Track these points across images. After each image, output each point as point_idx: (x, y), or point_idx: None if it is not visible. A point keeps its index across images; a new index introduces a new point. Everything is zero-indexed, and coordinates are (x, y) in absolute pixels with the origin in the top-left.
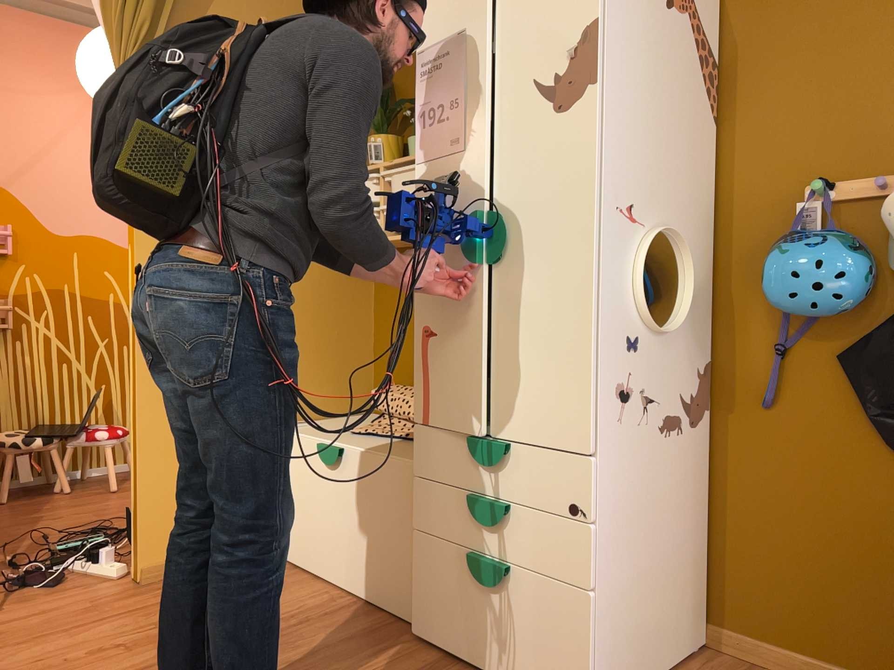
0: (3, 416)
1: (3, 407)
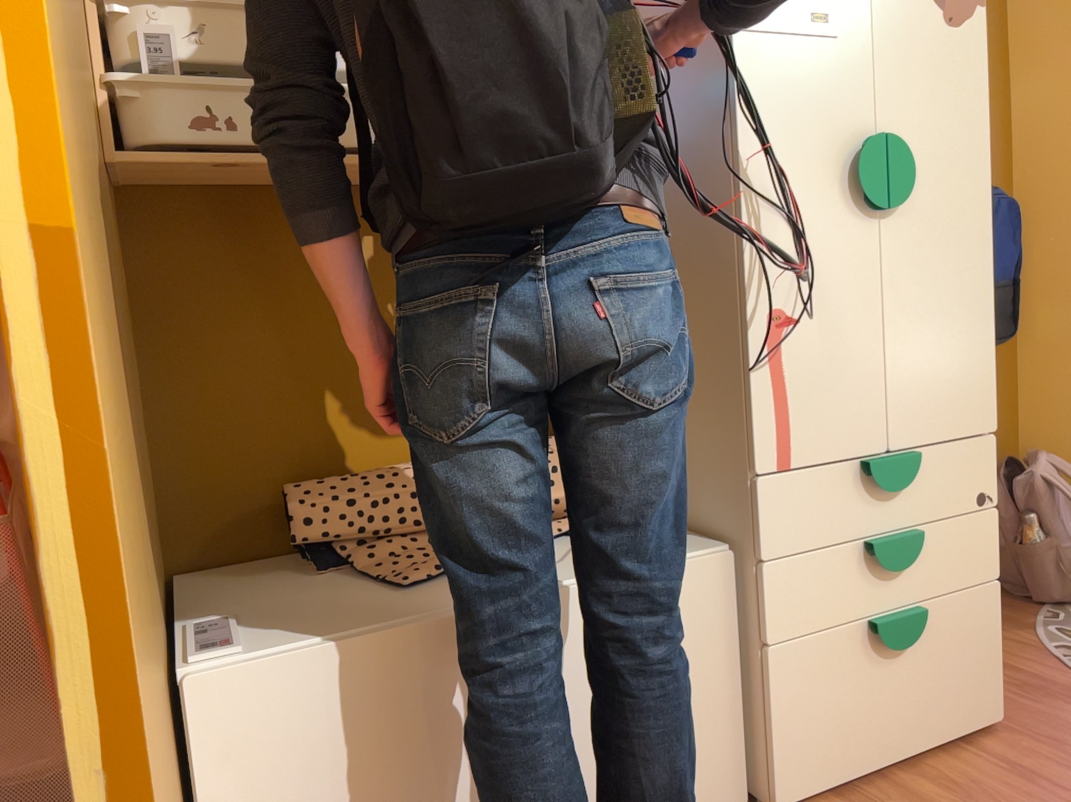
0: None
1: None
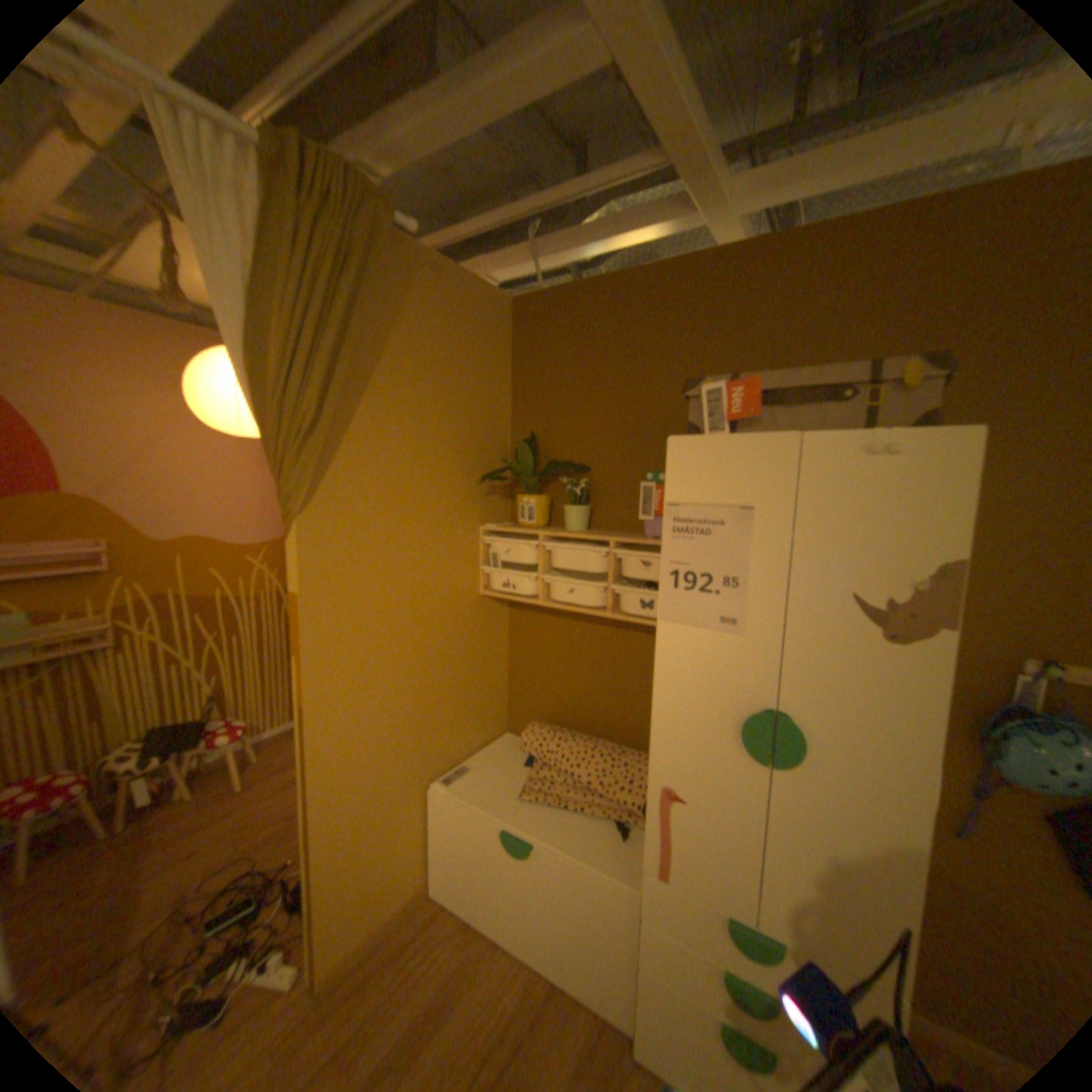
0: (114, 733)
1: (113, 724)
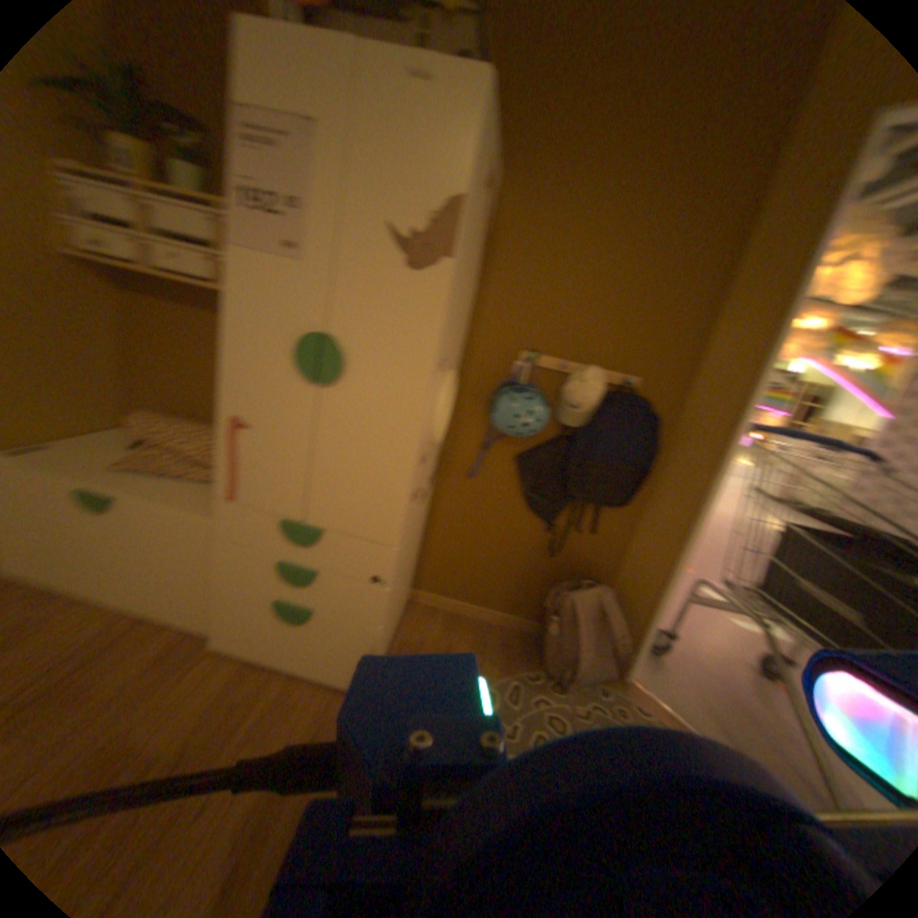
0: None
1: None
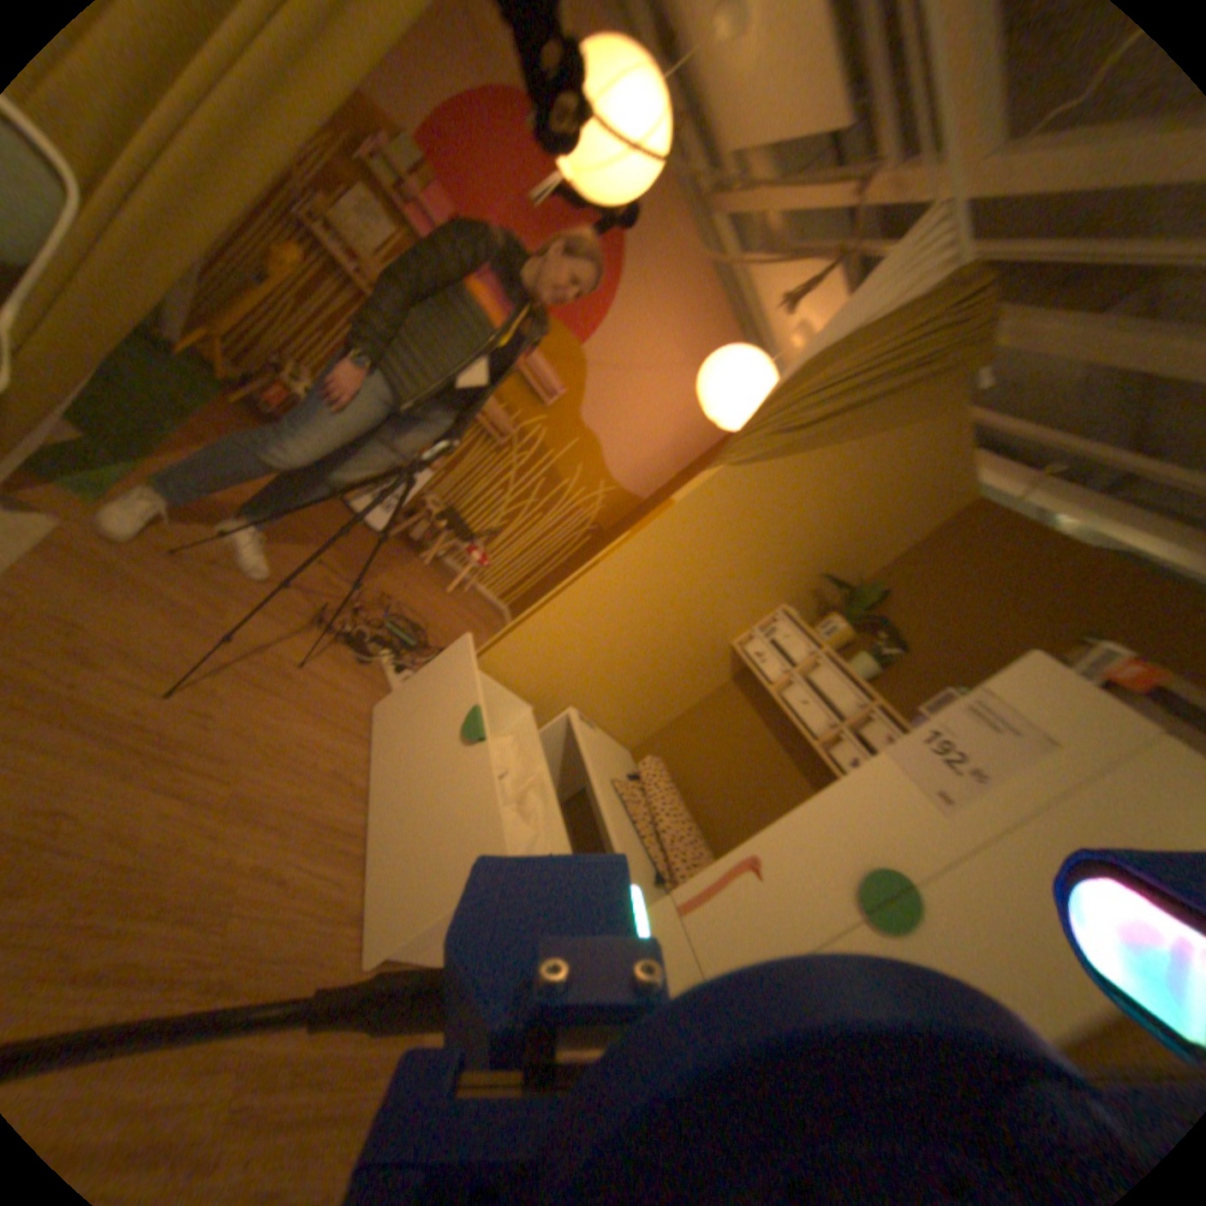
0: (439, 487)
1: (445, 482)
